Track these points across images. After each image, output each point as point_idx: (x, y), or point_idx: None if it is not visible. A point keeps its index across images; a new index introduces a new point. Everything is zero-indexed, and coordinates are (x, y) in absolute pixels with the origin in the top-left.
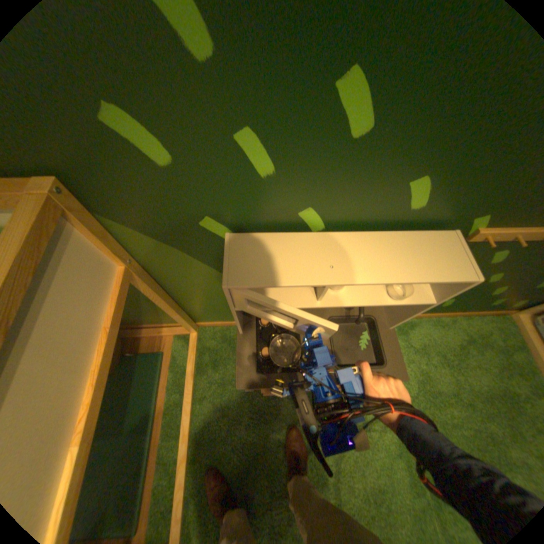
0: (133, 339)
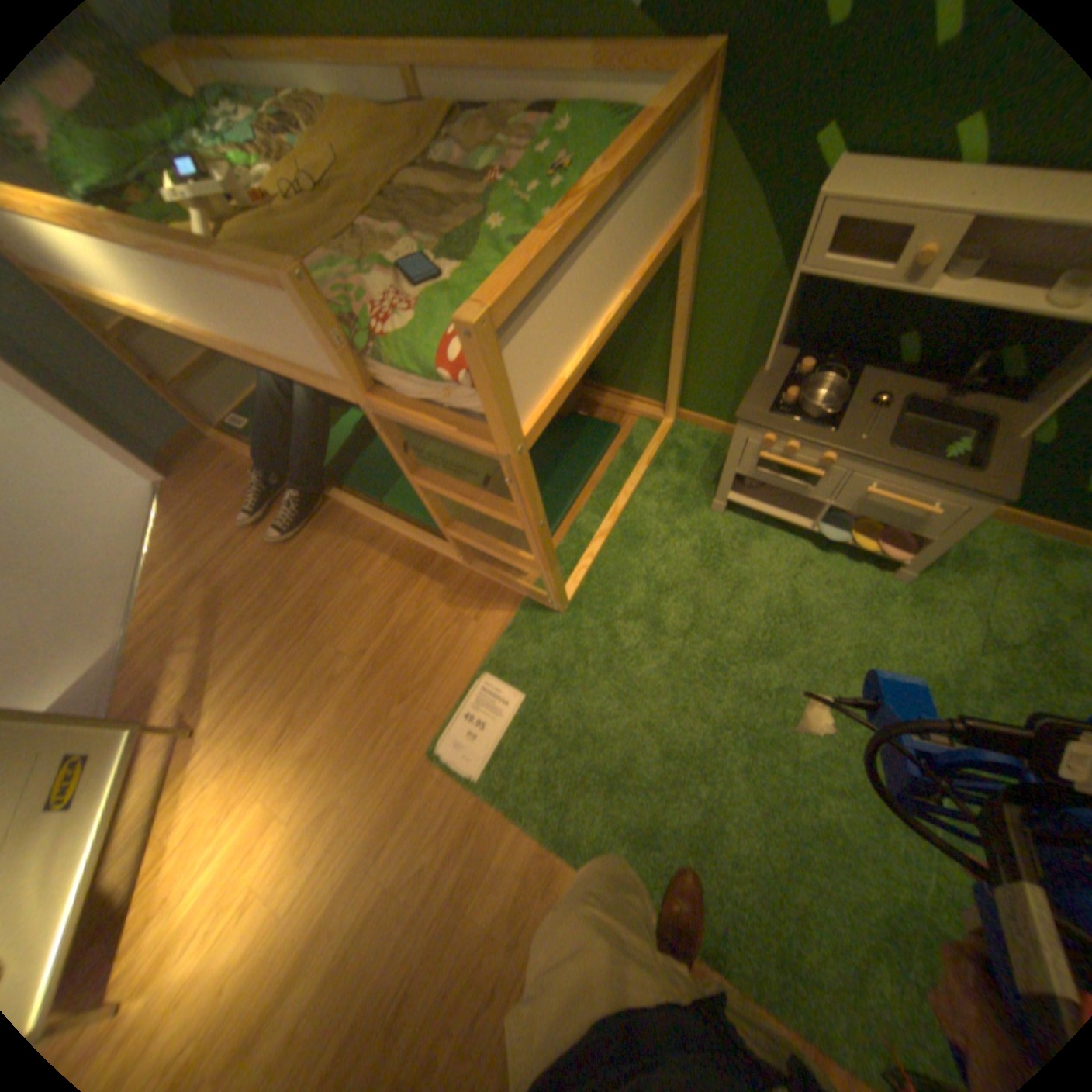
0: (589, 406)
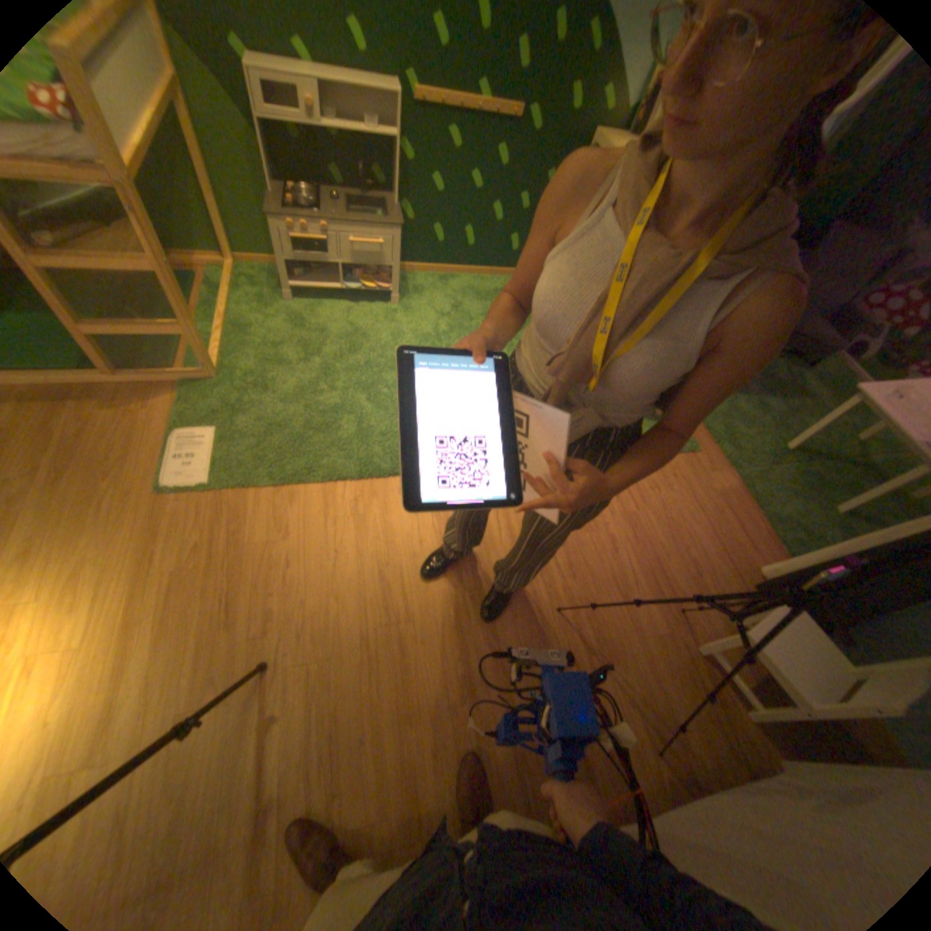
0: None
